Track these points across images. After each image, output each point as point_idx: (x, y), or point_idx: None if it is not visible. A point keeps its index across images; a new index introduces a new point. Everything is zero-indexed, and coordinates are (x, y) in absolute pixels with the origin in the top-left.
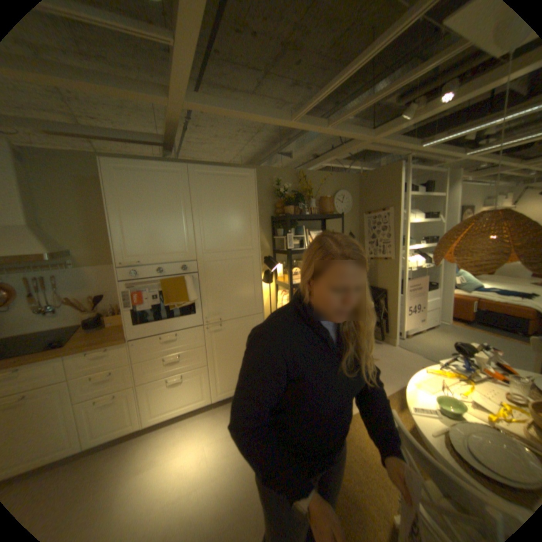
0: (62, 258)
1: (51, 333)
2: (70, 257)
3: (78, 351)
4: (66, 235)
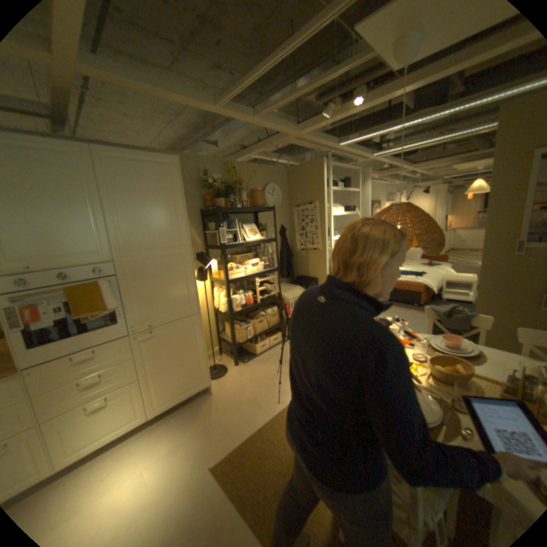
0: None
1: None
2: None
3: None
4: None
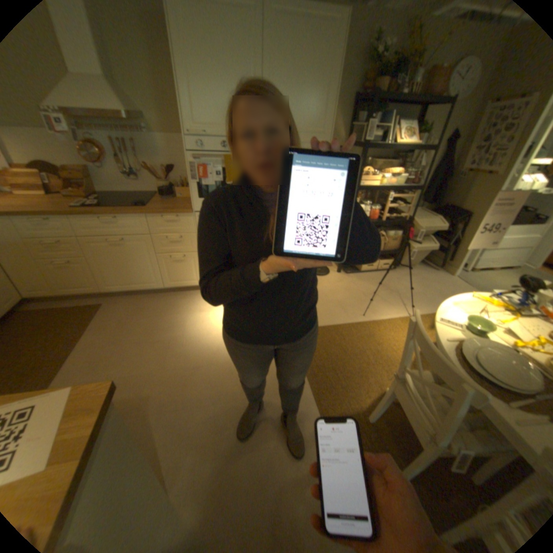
0: (136, 119)
1: (134, 194)
2: (143, 119)
3: (156, 211)
4: (137, 92)
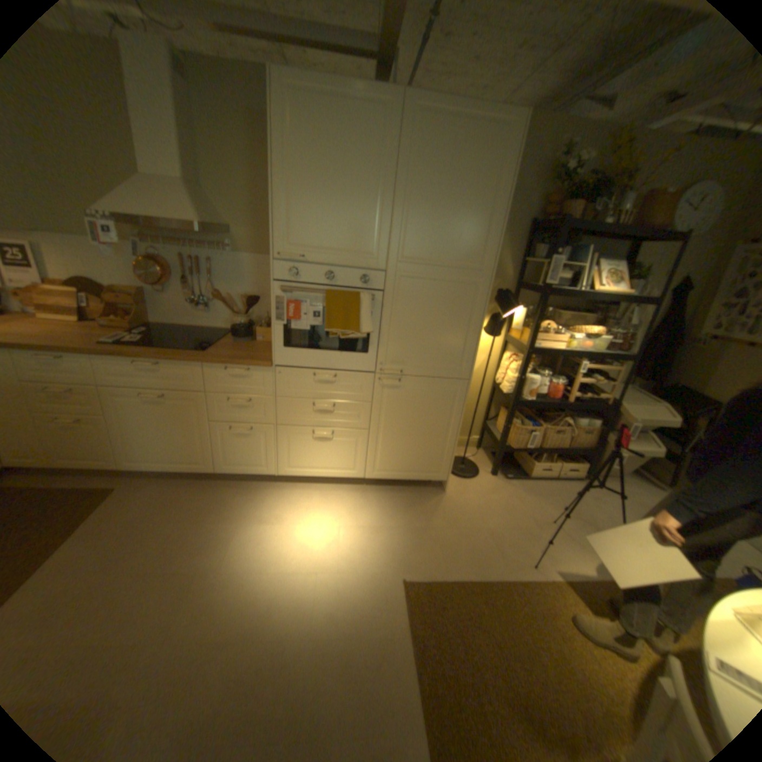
0: (221, 236)
1: (202, 331)
2: (230, 236)
3: (219, 361)
4: (228, 203)
